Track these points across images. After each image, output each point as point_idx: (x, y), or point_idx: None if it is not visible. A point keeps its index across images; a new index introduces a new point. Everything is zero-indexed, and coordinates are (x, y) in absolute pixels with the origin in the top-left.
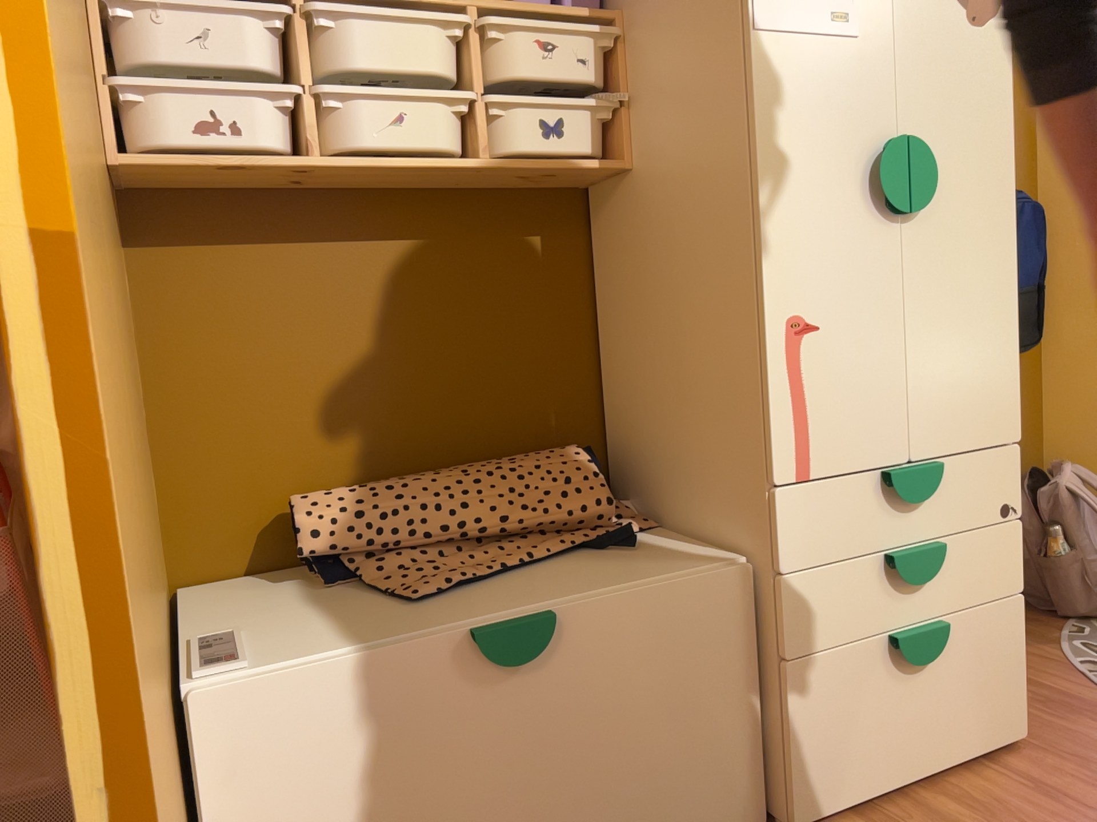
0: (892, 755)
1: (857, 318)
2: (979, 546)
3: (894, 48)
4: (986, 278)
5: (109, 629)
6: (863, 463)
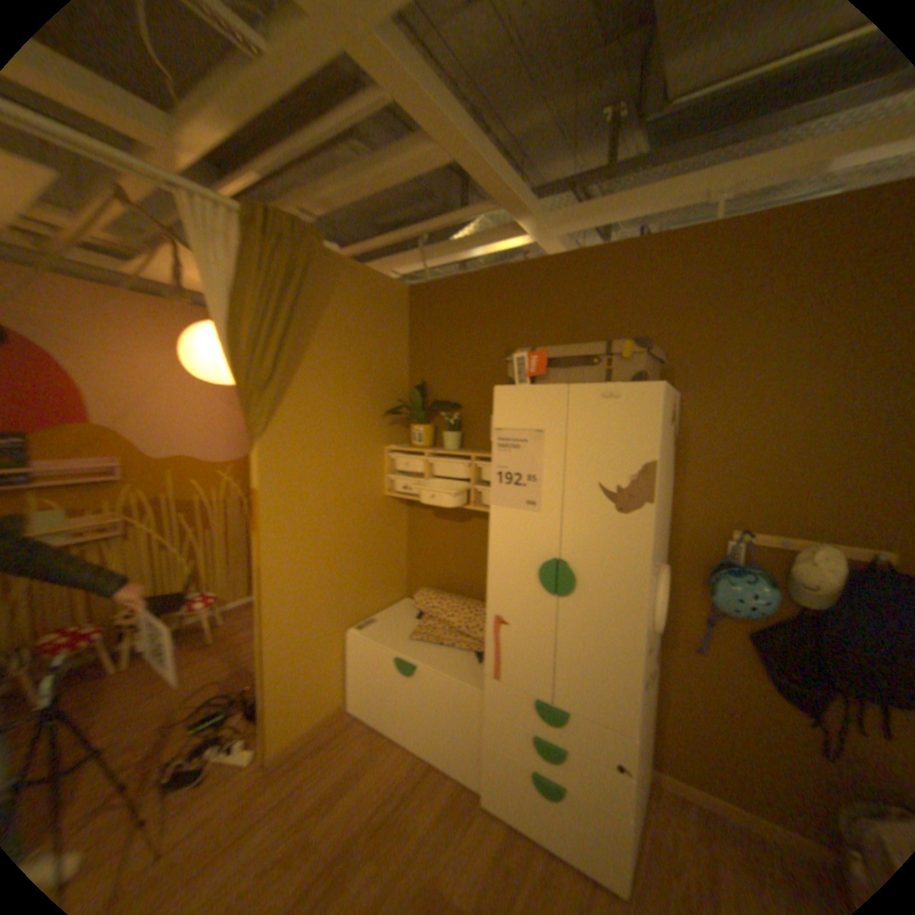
0: (528, 822)
1: (526, 628)
2: (596, 774)
3: (559, 519)
4: (614, 643)
5: (261, 623)
6: (524, 689)
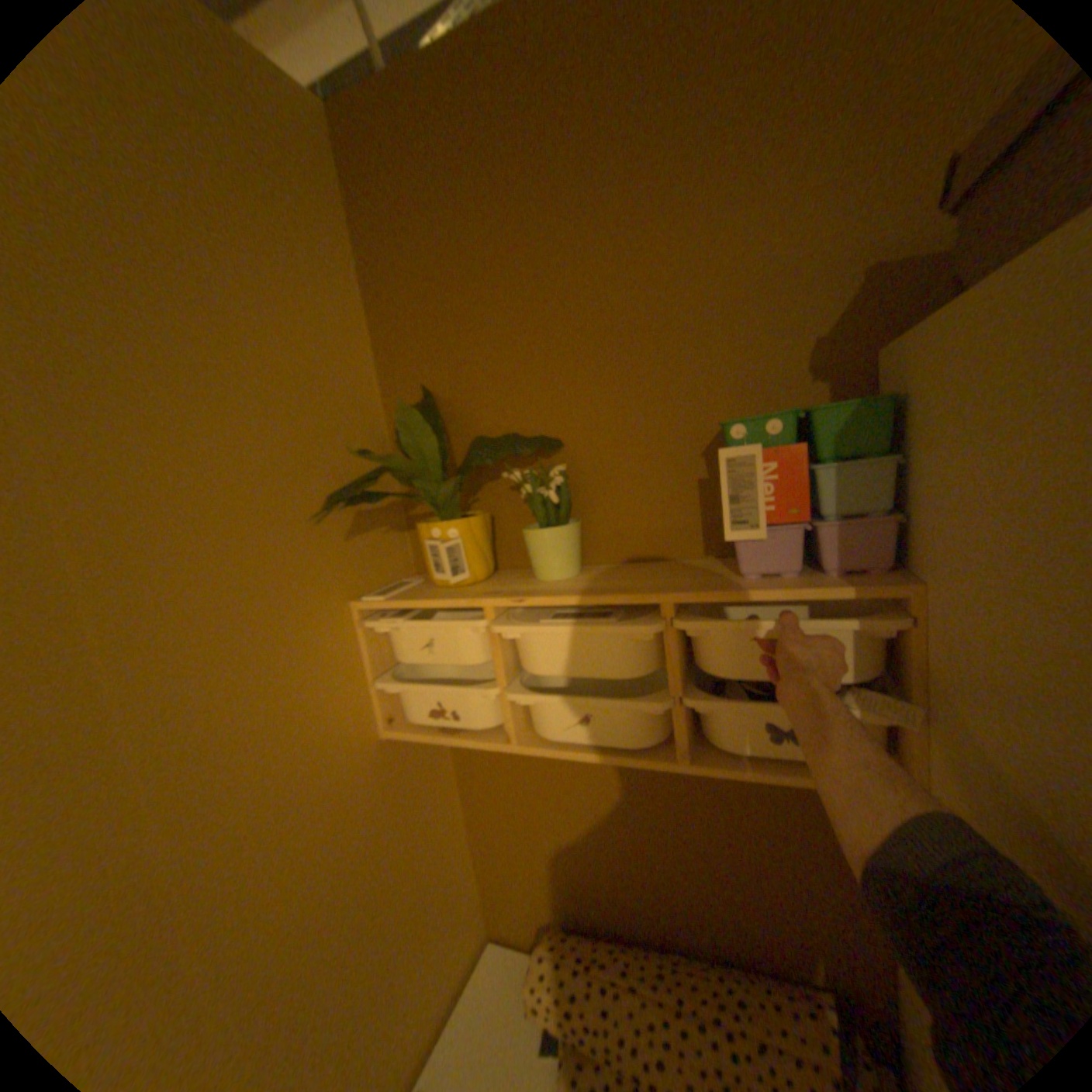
0: None
1: None
2: None
3: None
4: None
5: None
6: None
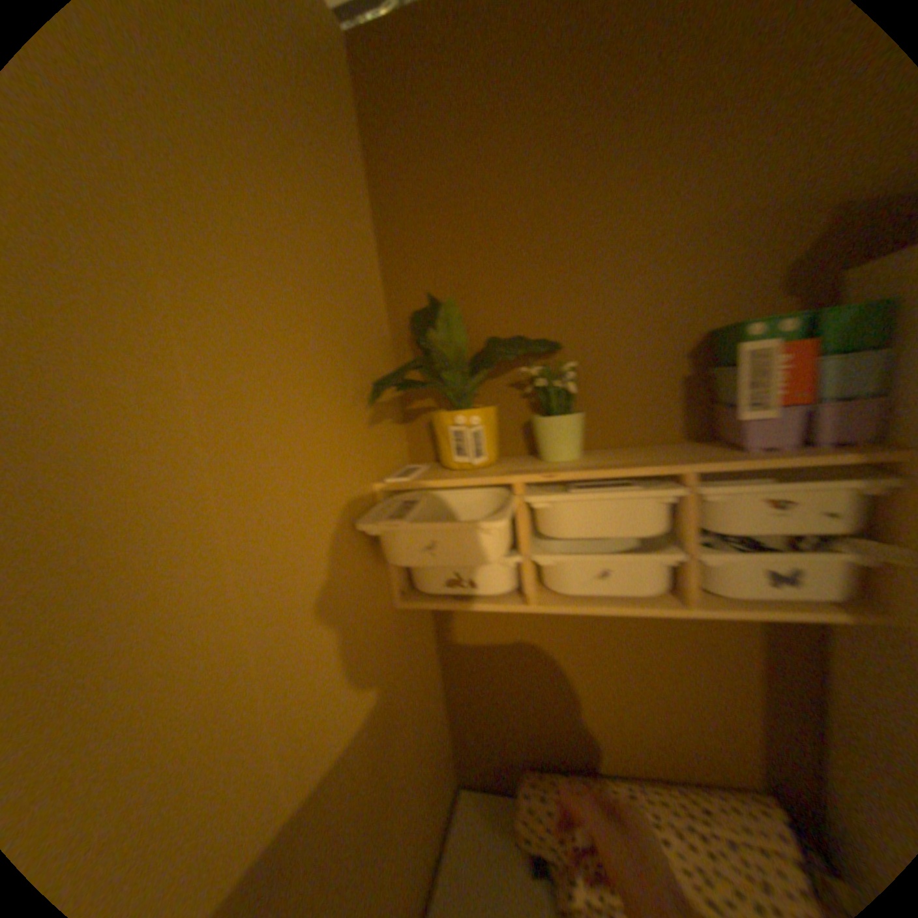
0: None
1: None
2: None
3: None
4: None
5: None
6: None
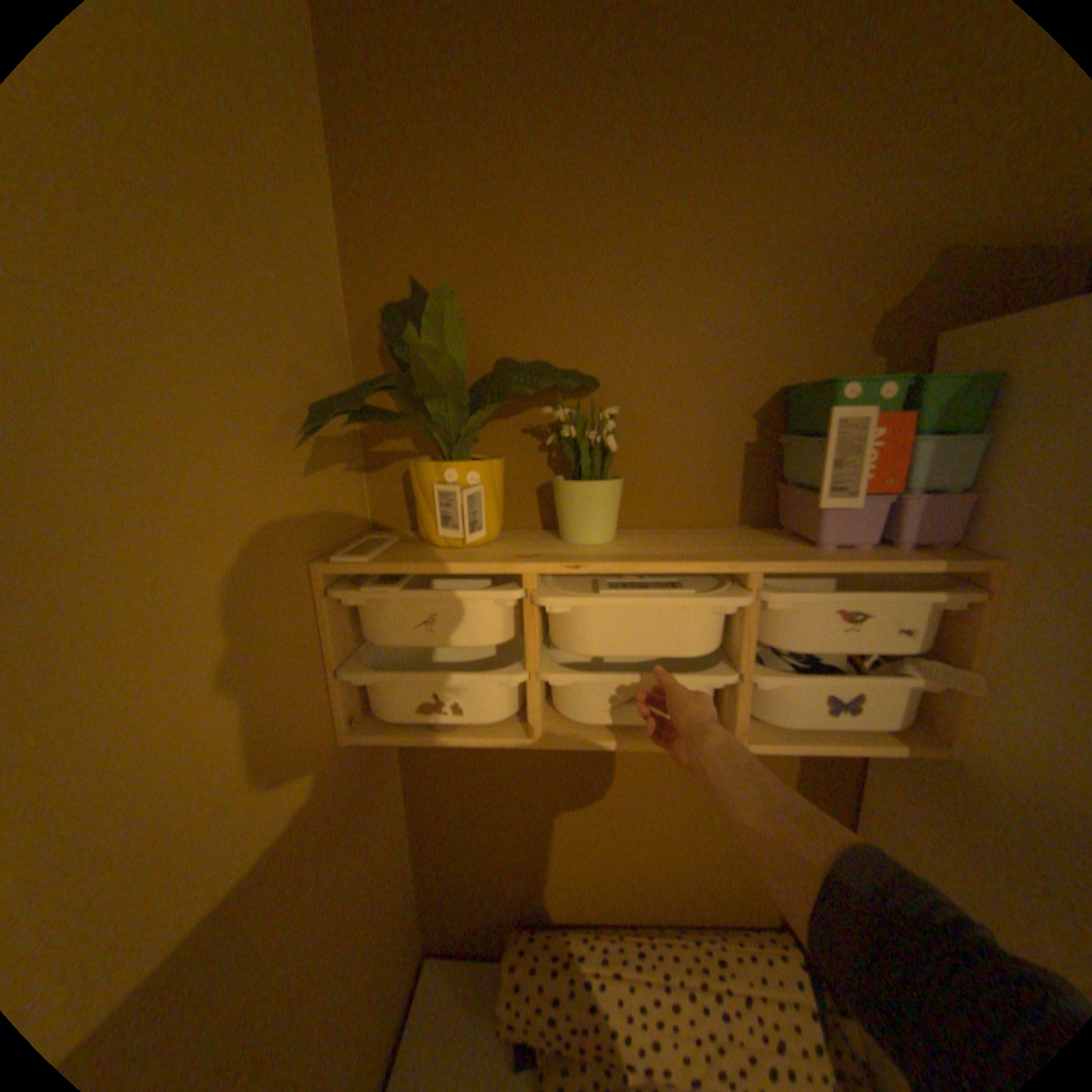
0: None
1: None
2: None
3: None
4: None
5: None
6: None
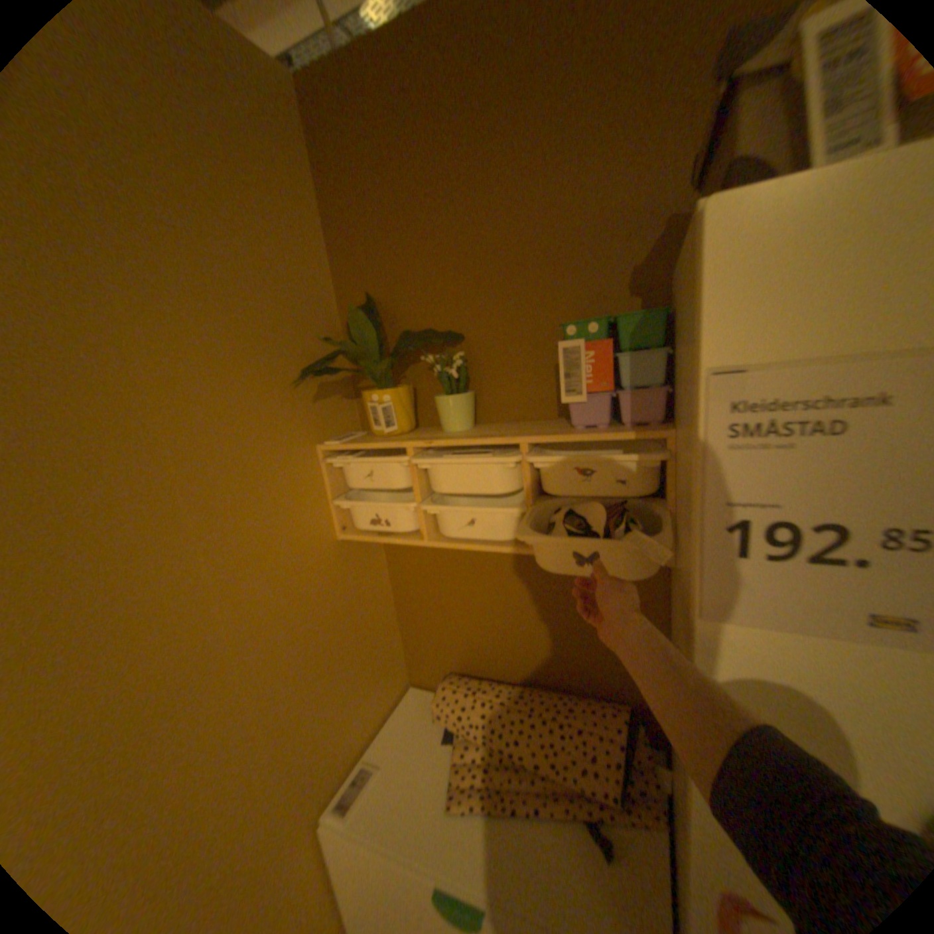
0: None
1: None
2: None
3: None
4: None
5: None
6: None
